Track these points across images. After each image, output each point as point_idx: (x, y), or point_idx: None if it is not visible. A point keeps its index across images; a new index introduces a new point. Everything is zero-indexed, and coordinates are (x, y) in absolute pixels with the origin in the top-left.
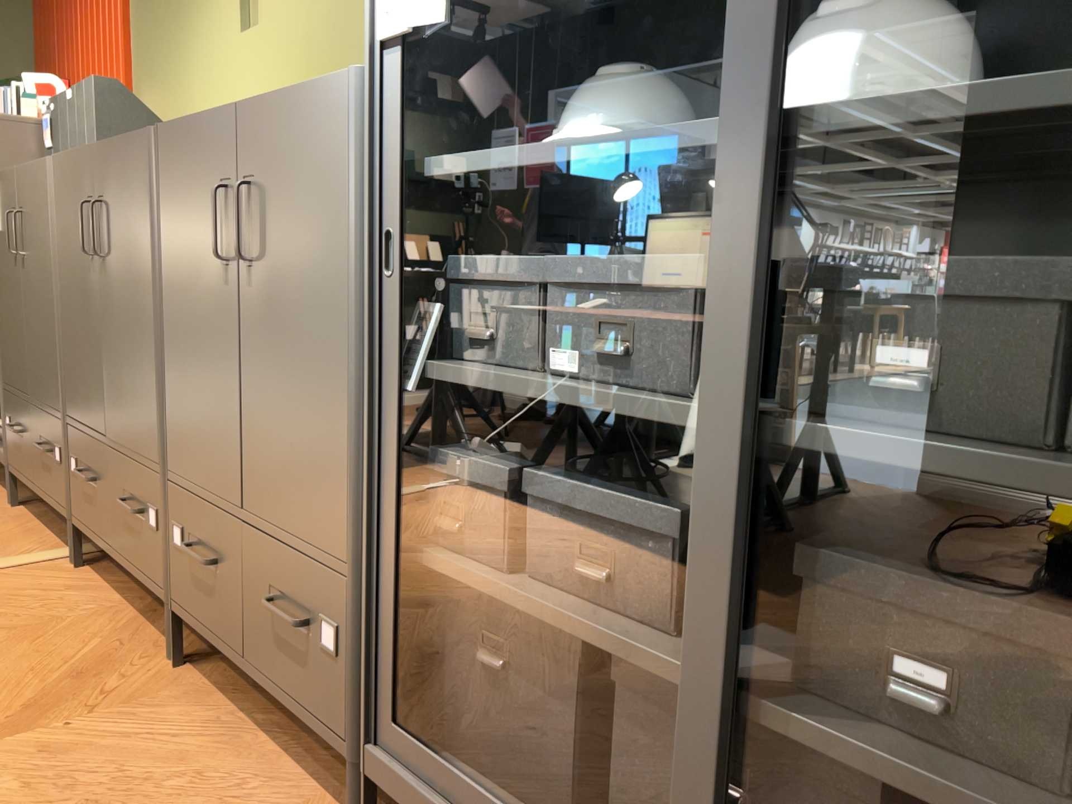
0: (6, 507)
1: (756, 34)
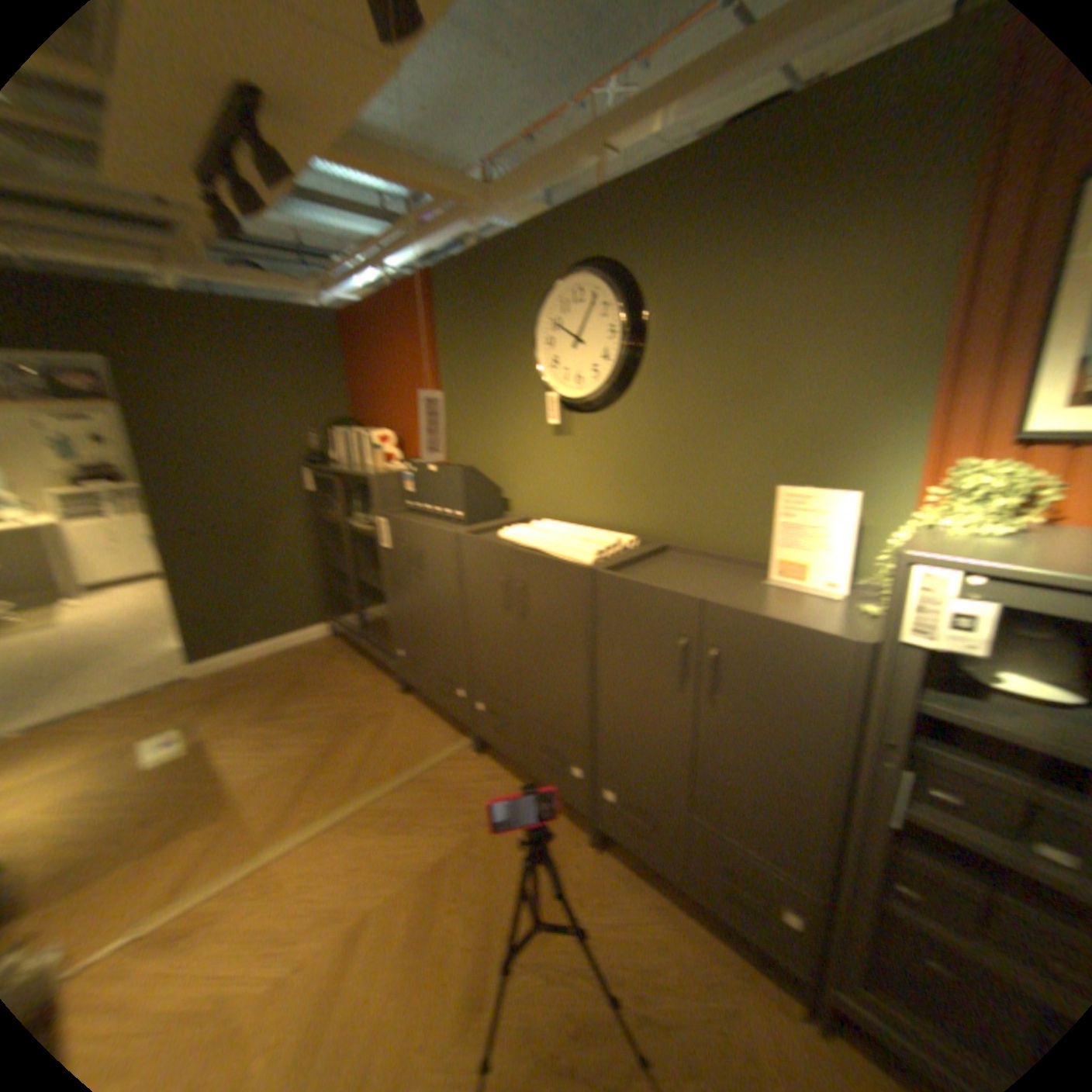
0: (398, 697)
1: None
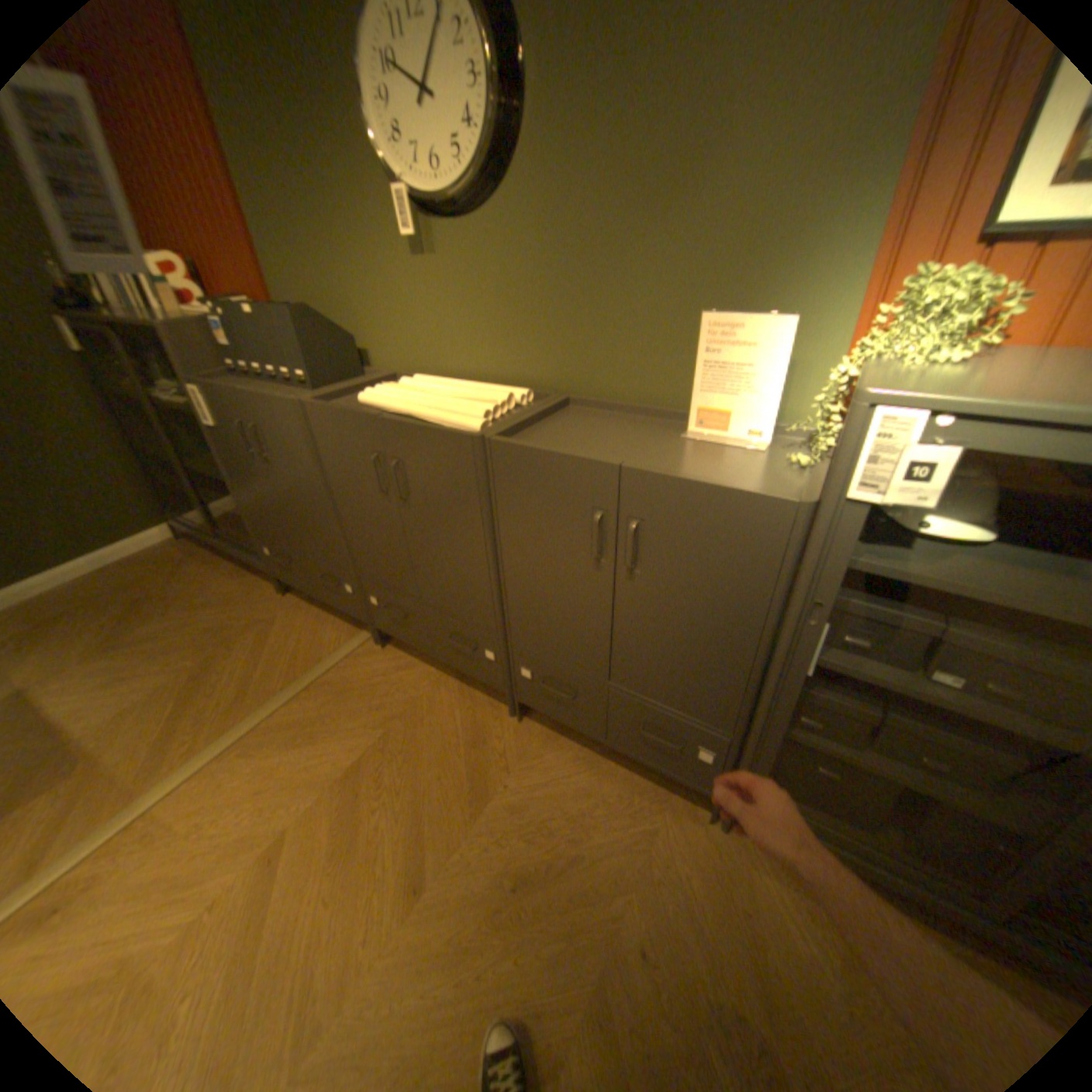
0: (280, 598)
1: None
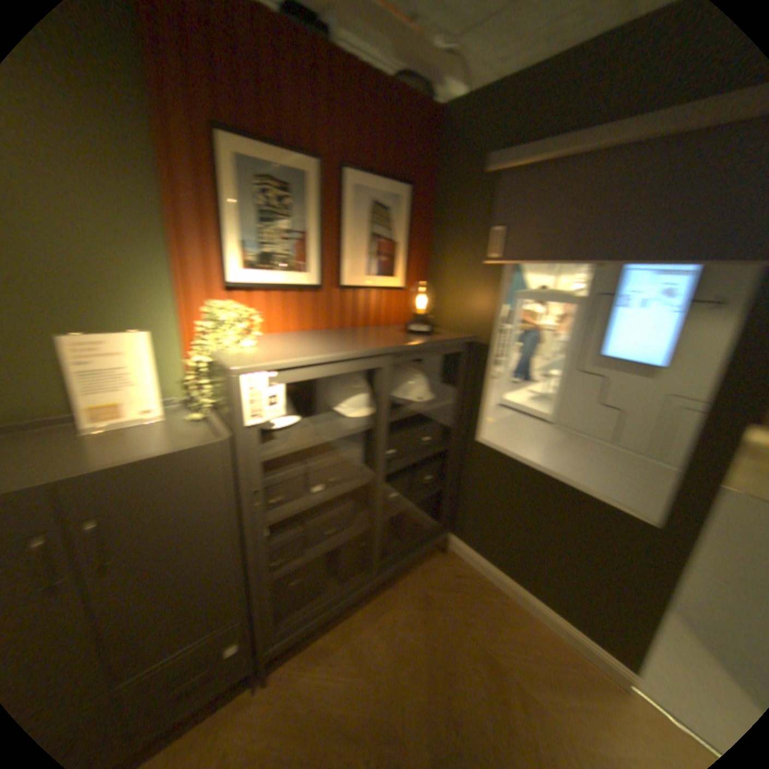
0: None
1: (381, 413)
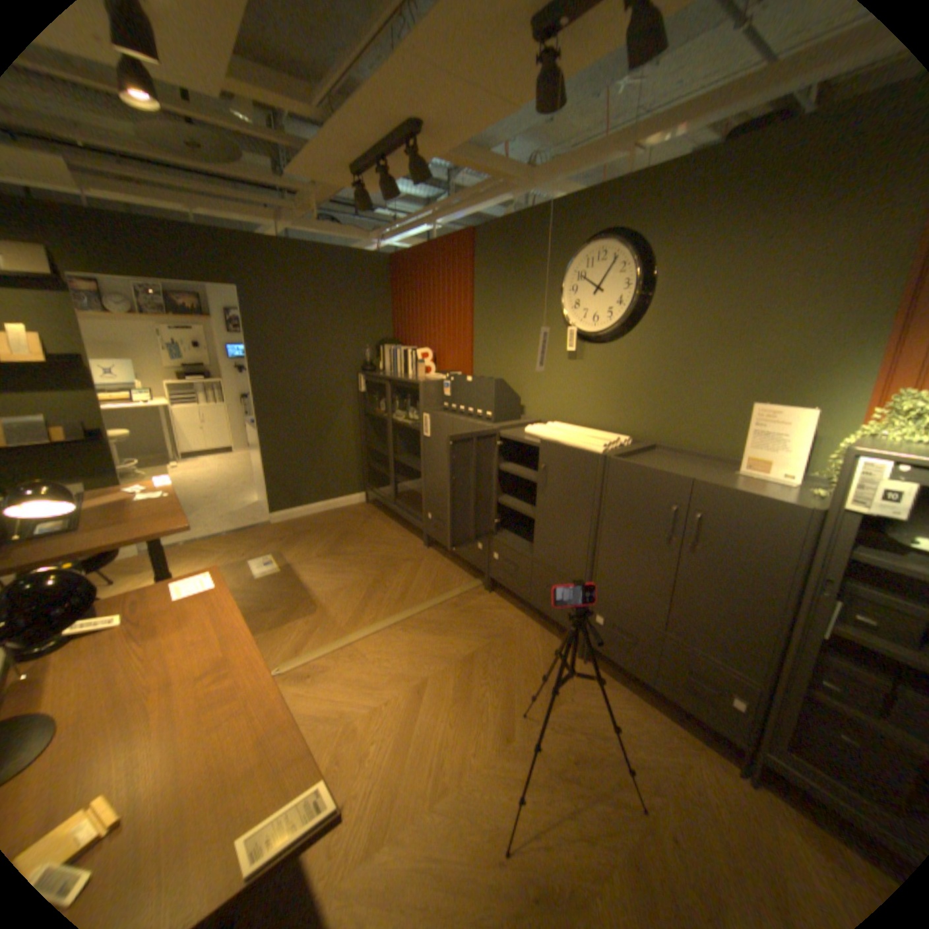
0: (426, 549)
1: None
